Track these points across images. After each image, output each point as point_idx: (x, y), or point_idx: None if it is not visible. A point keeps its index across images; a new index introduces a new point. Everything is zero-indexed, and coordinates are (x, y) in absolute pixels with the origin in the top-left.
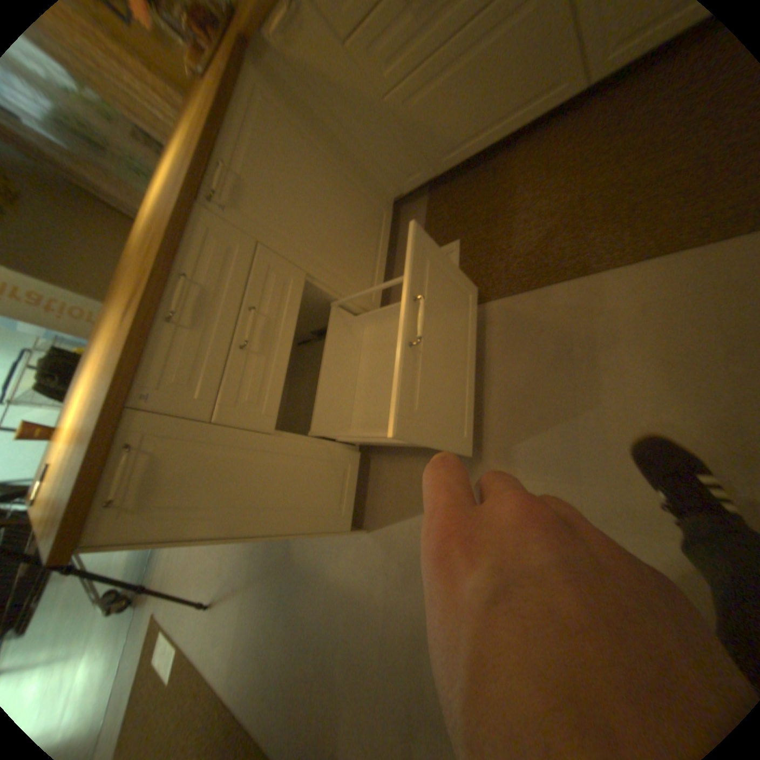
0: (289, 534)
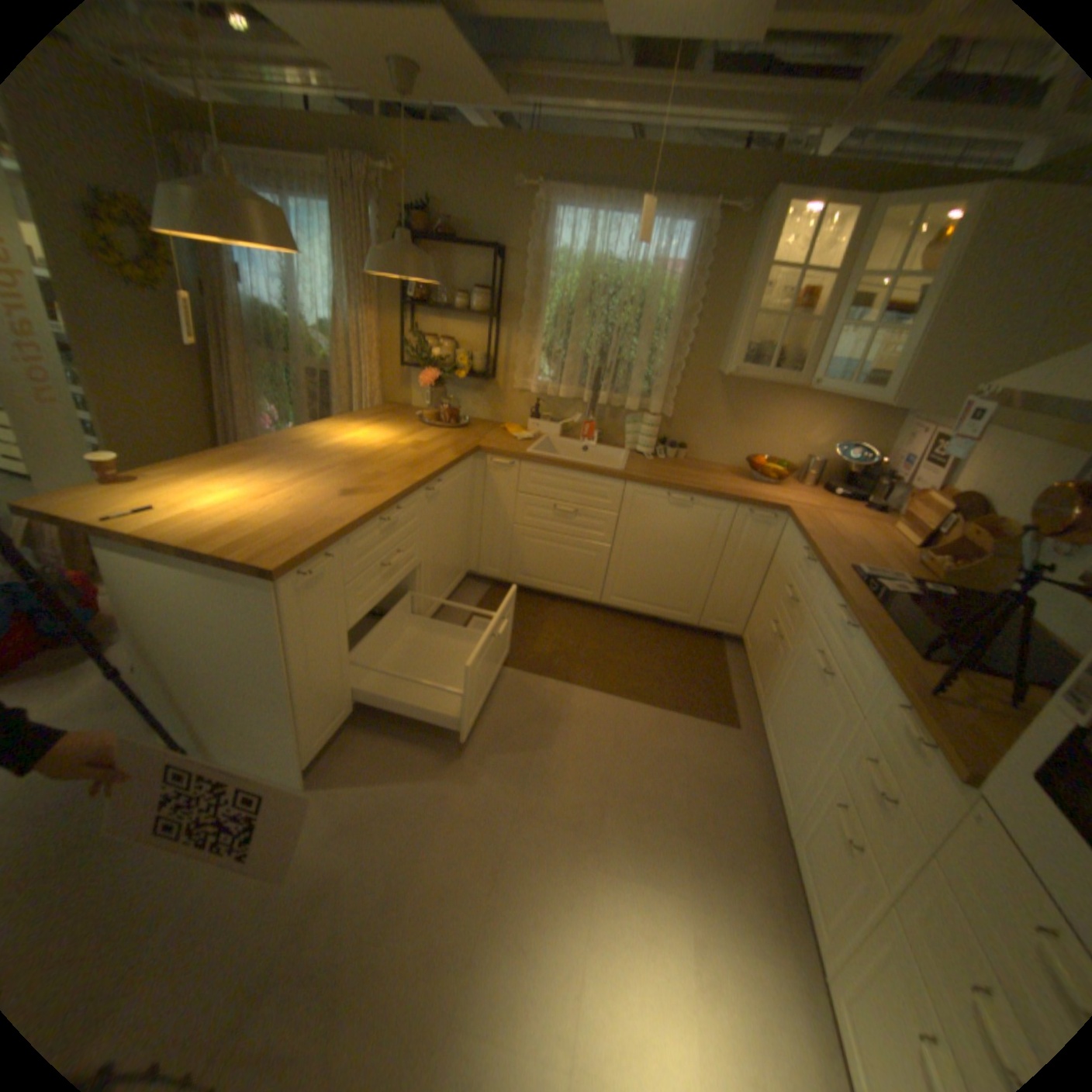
0: (294, 715)
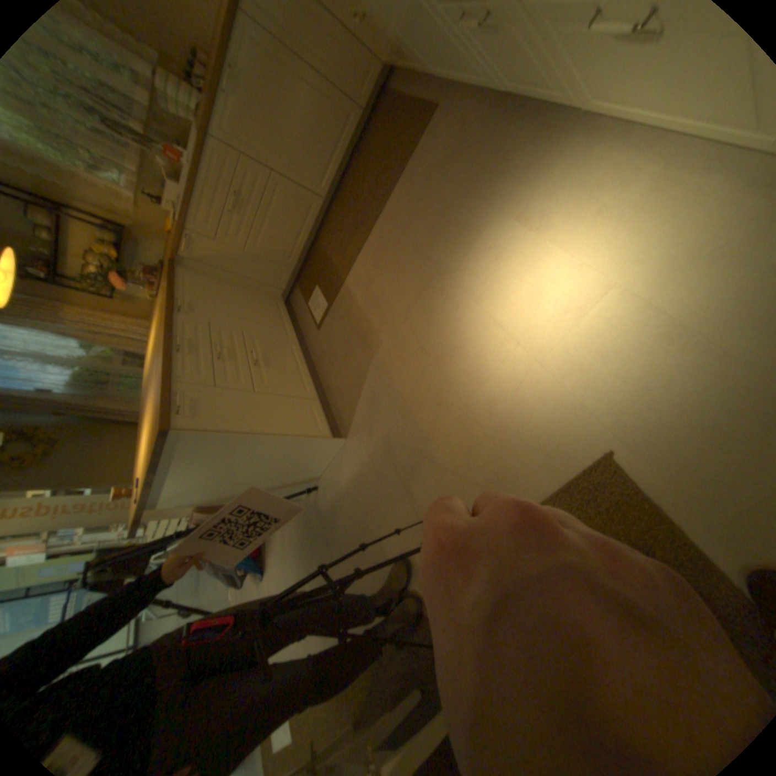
0: (286, 434)
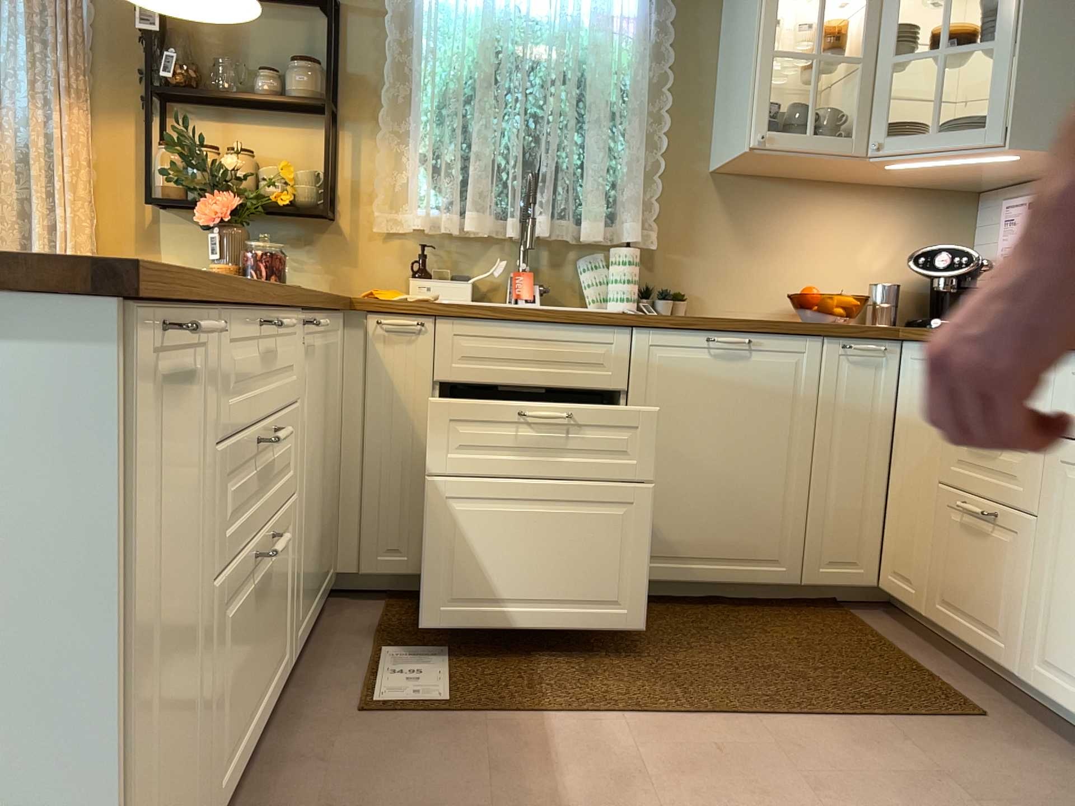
0: (103, 799)
